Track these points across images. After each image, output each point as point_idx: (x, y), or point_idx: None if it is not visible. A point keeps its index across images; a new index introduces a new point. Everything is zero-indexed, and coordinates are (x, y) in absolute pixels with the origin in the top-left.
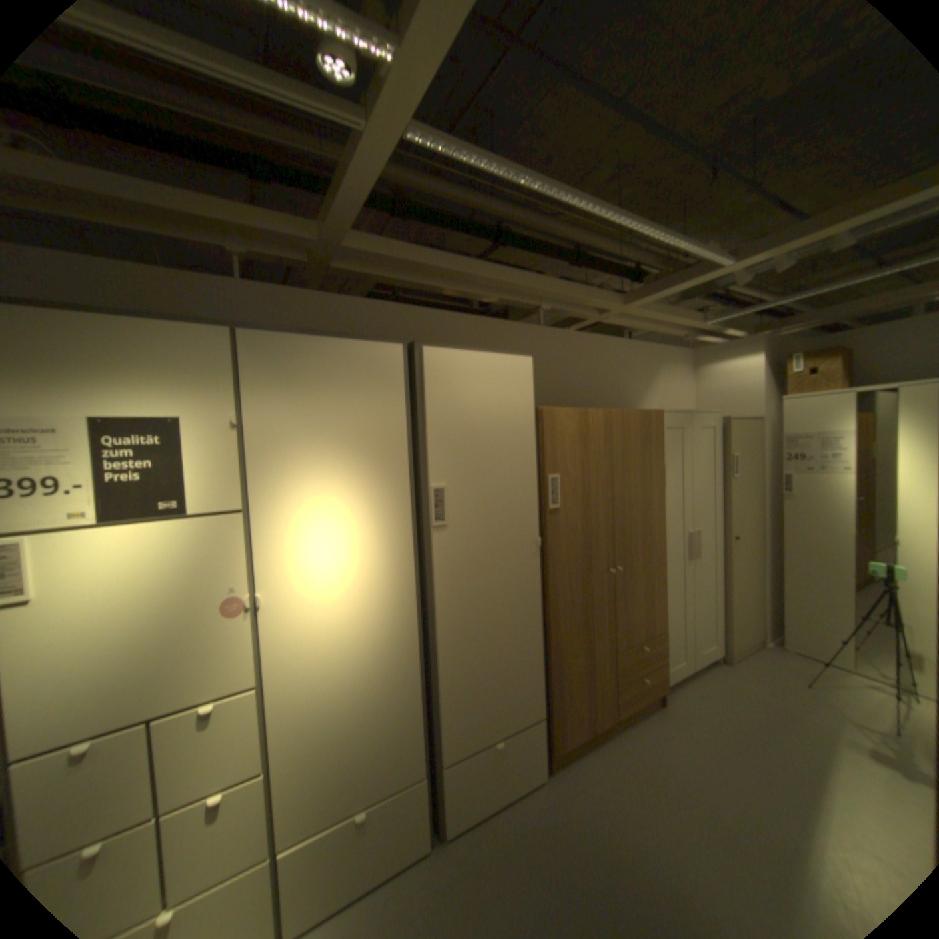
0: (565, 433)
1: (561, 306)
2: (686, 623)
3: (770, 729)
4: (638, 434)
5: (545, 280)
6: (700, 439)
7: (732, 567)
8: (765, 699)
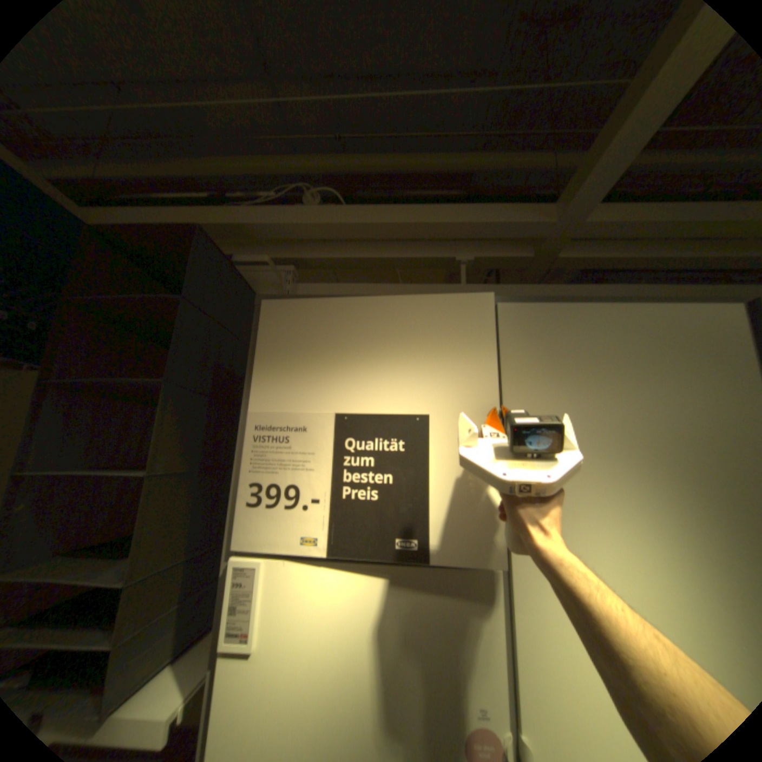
0: None
1: None
2: None
3: None
4: None
5: None
6: None
7: None
8: None
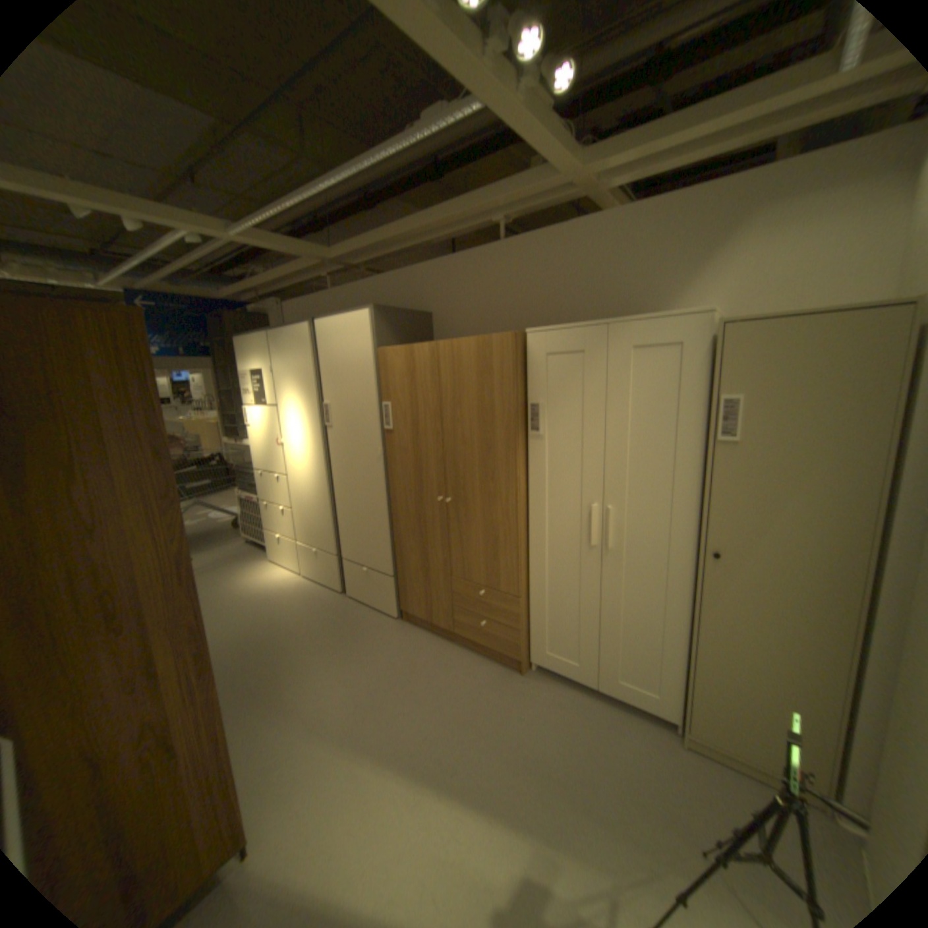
0: (395, 369)
1: (517, 207)
2: (582, 618)
3: (539, 767)
4: (472, 365)
5: (449, 205)
6: (628, 366)
7: (698, 597)
8: (615, 776)
